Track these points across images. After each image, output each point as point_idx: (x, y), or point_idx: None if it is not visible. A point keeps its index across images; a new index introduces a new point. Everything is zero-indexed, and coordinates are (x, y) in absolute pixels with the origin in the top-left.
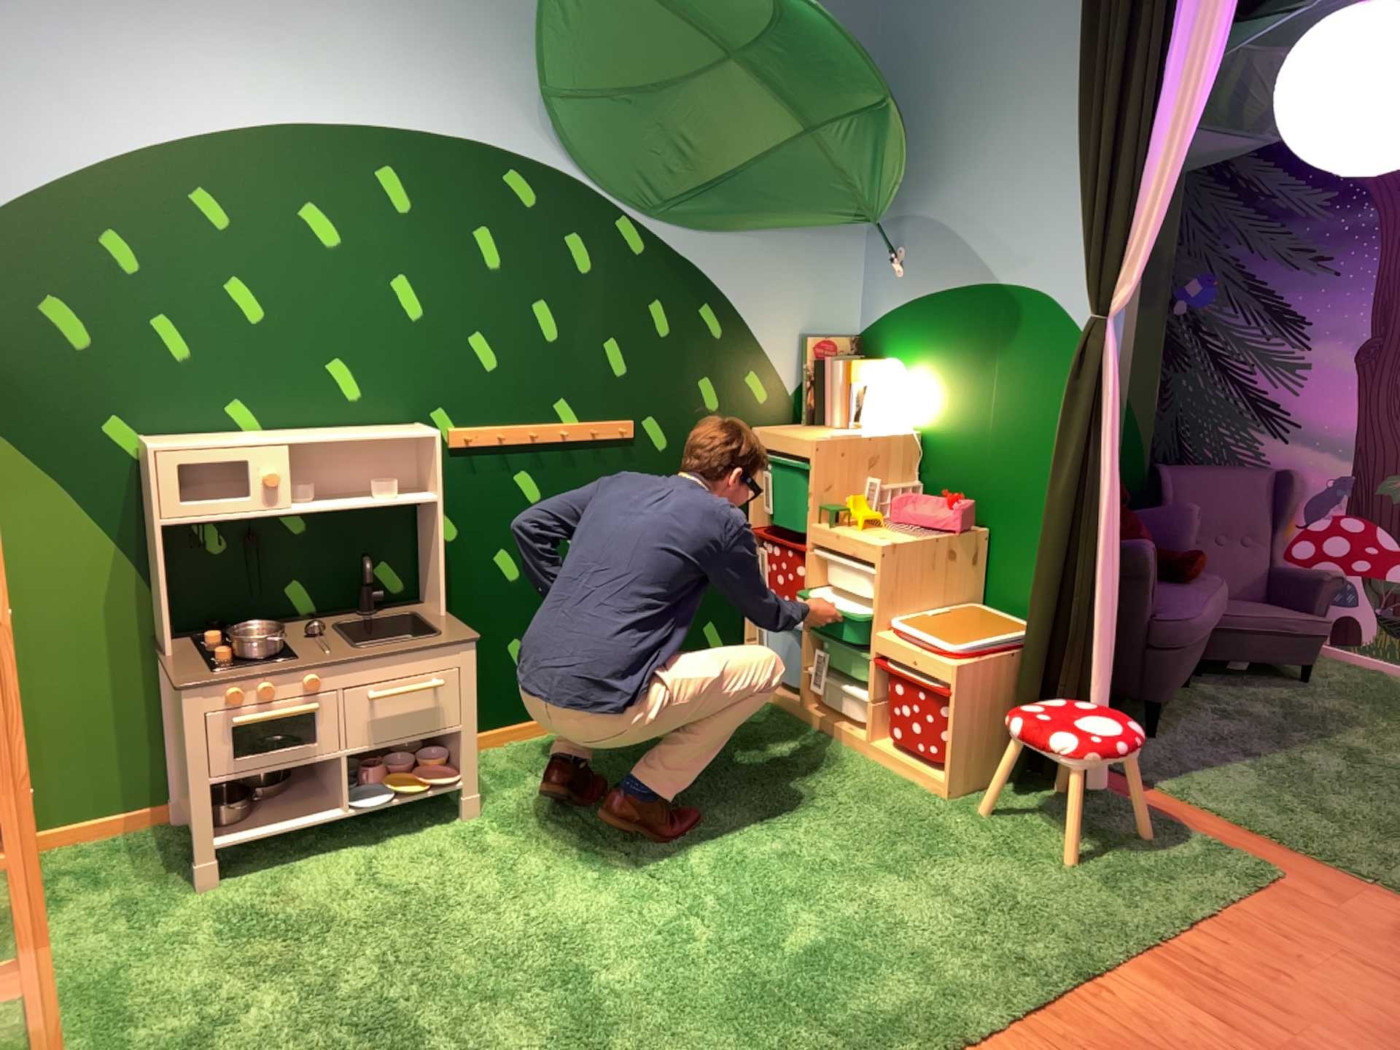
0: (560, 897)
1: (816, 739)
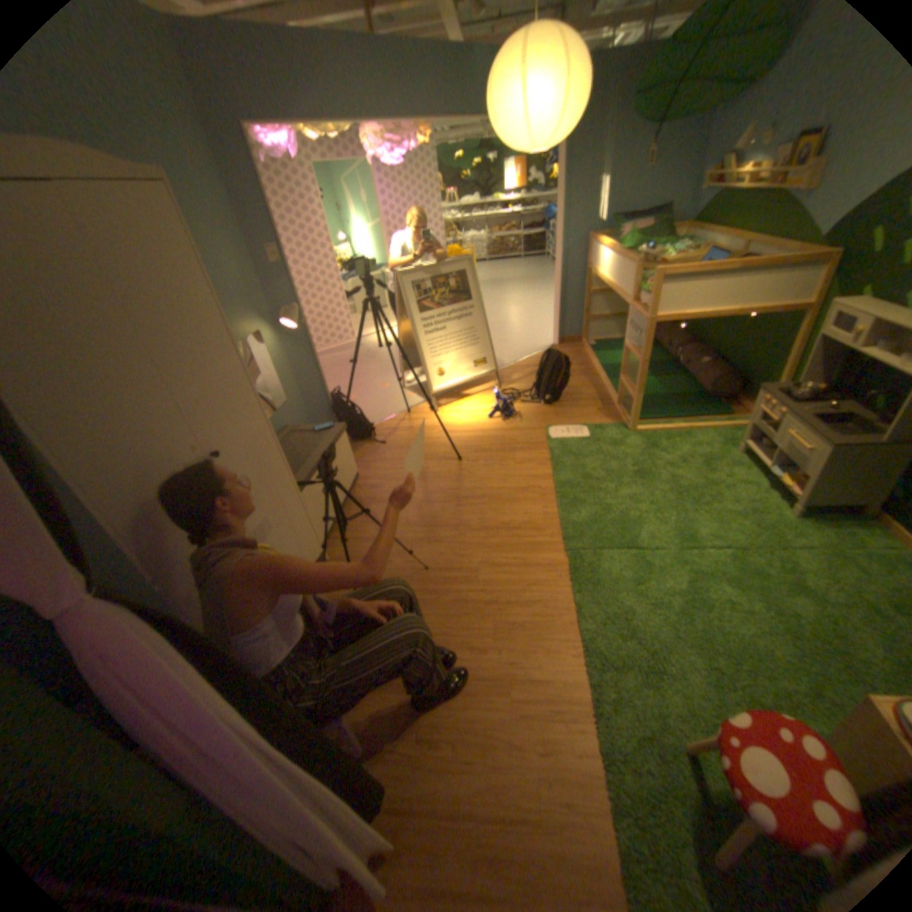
0: (711, 522)
1: None
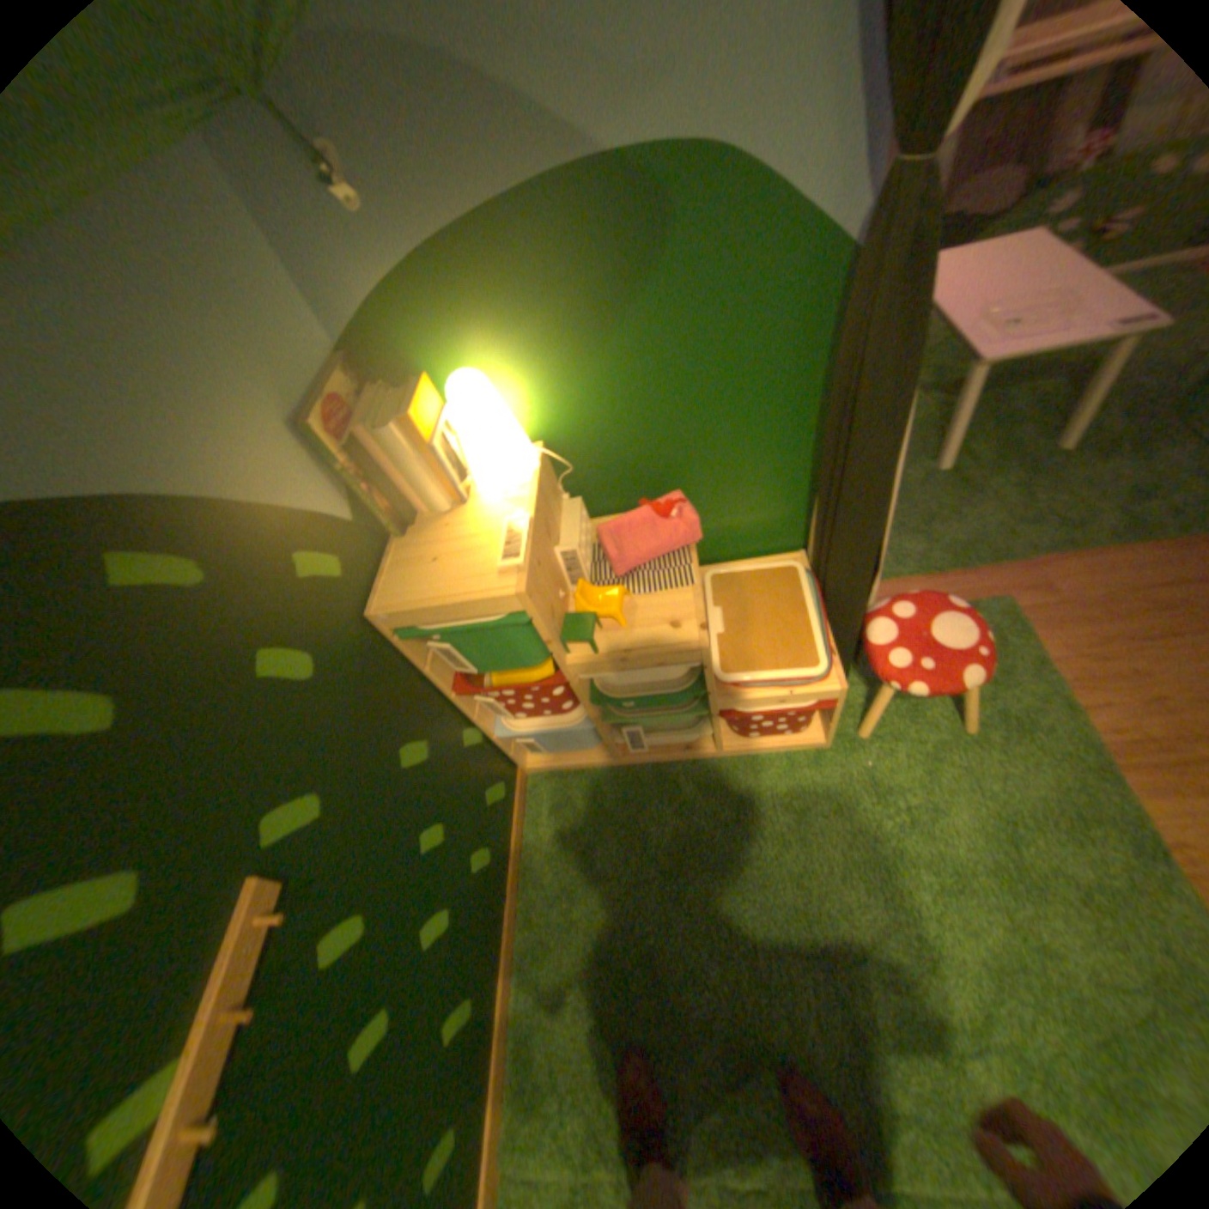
0: None
1: (663, 777)
